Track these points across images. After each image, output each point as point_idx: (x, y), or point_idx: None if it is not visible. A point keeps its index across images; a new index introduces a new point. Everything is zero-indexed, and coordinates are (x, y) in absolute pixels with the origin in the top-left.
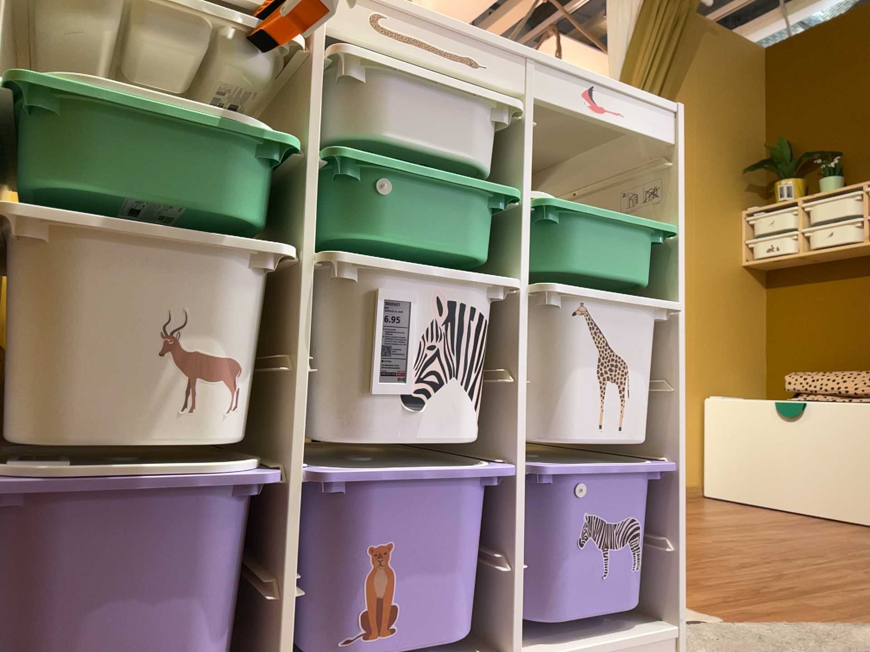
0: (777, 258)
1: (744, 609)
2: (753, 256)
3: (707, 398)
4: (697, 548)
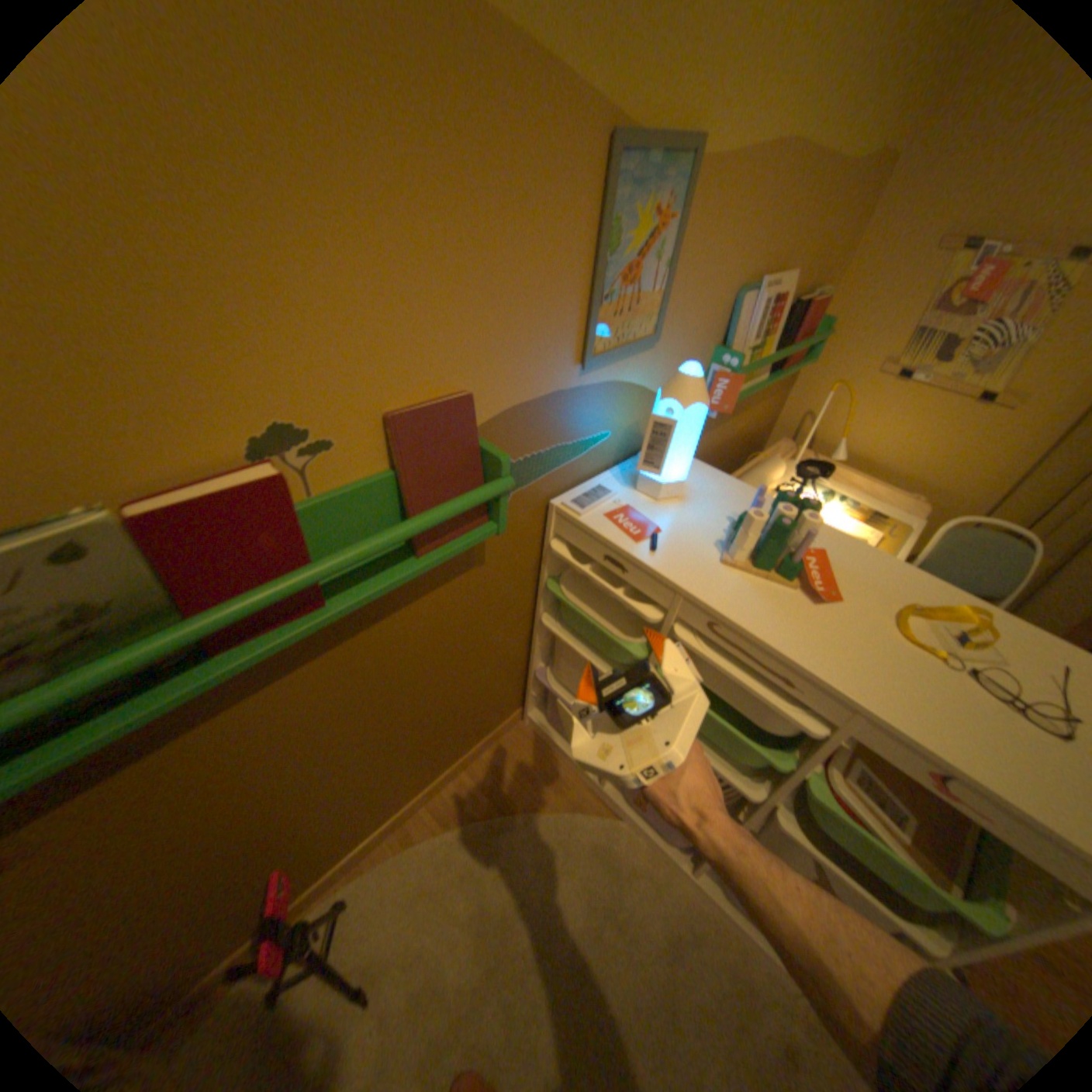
0: None
1: None
2: None
3: None
4: None
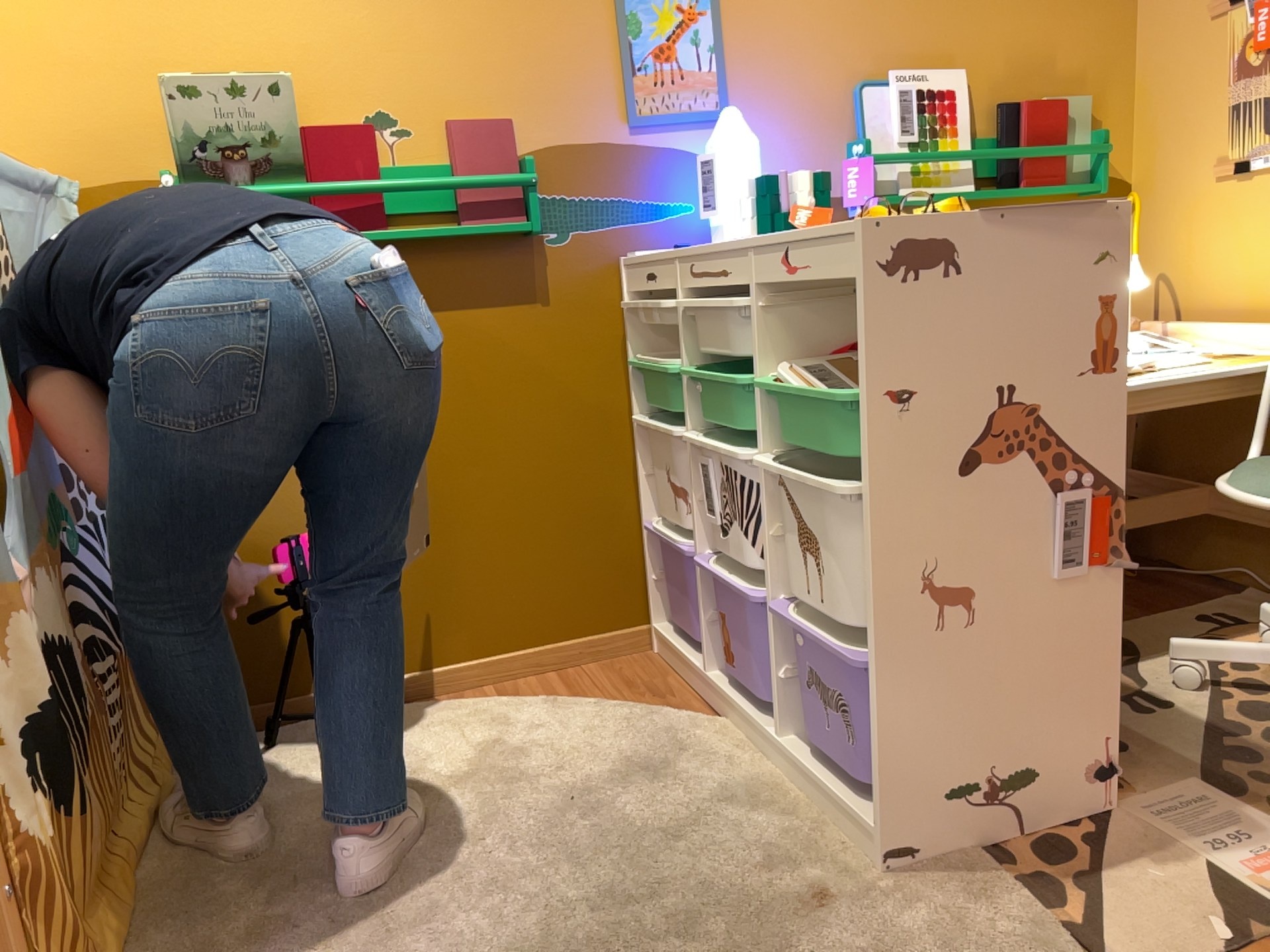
0: None
1: None
2: None
3: None
4: None
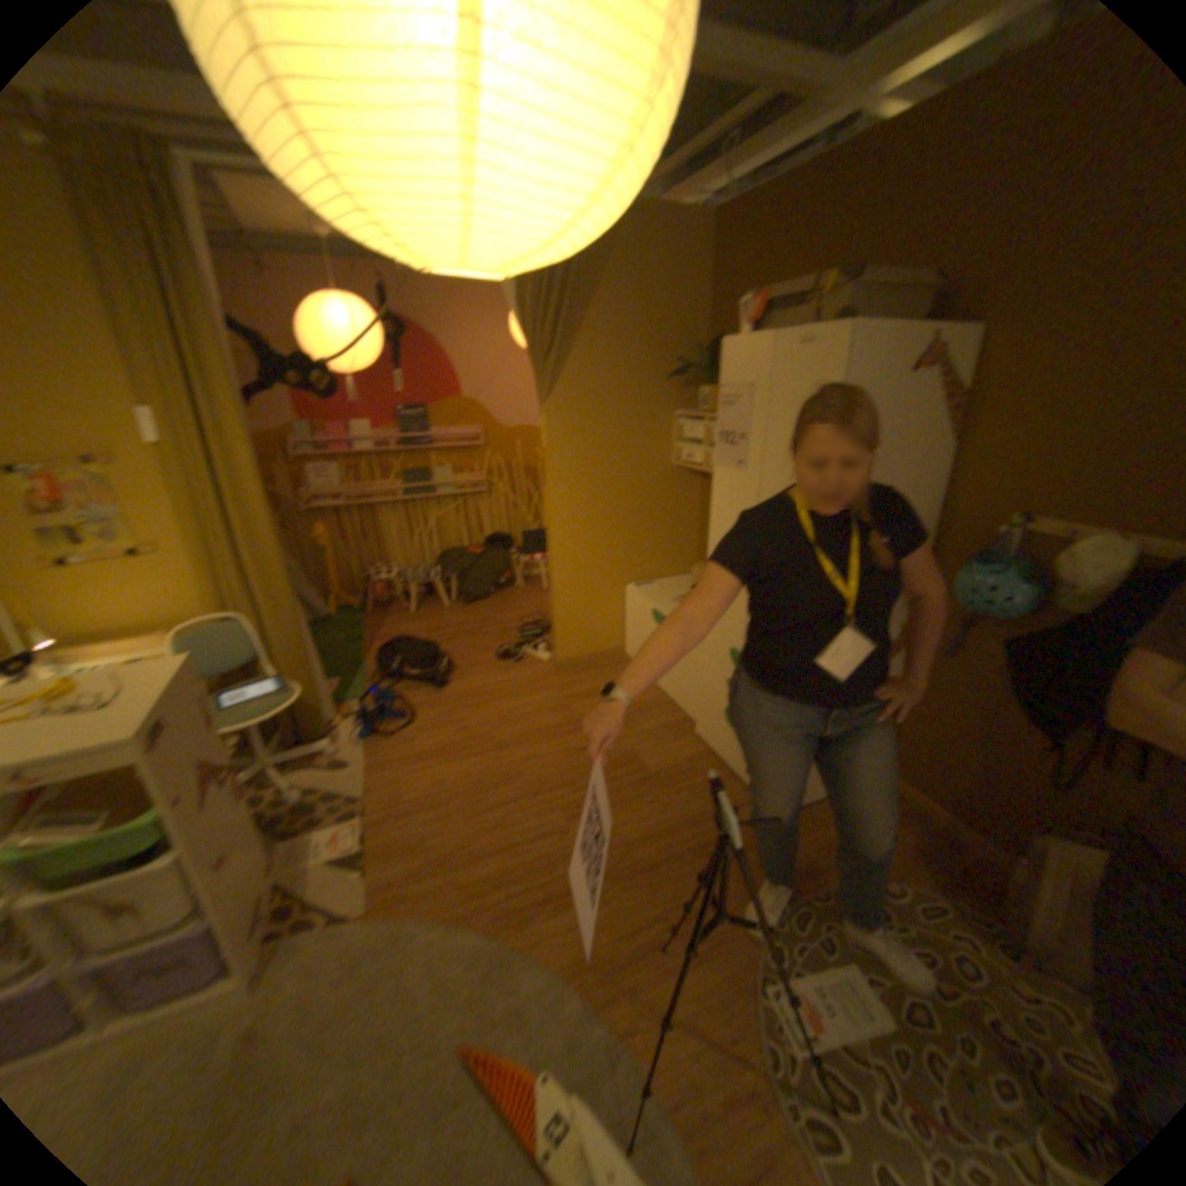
0: (694, 469)
1: (397, 902)
2: (683, 459)
3: (626, 592)
4: (488, 784)
